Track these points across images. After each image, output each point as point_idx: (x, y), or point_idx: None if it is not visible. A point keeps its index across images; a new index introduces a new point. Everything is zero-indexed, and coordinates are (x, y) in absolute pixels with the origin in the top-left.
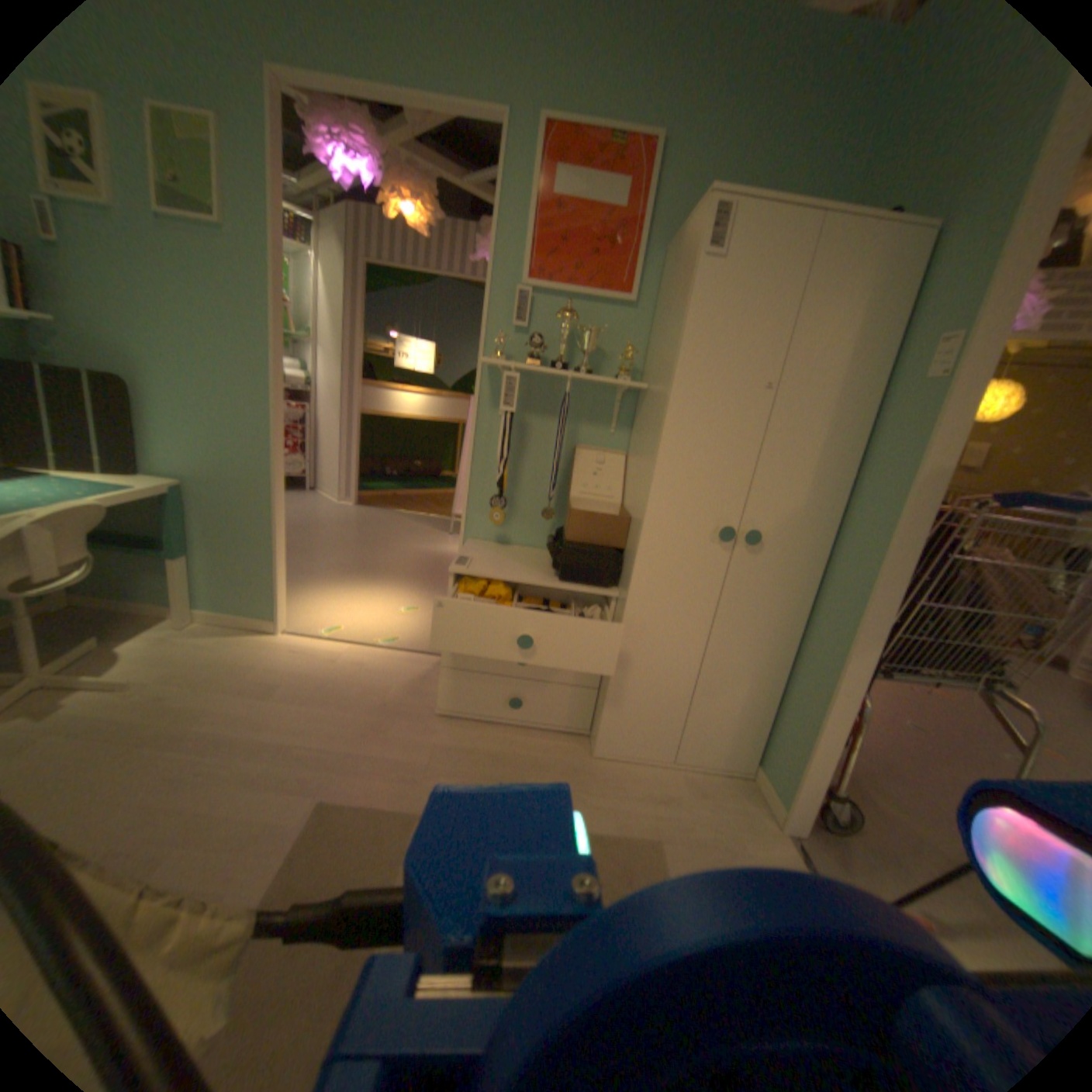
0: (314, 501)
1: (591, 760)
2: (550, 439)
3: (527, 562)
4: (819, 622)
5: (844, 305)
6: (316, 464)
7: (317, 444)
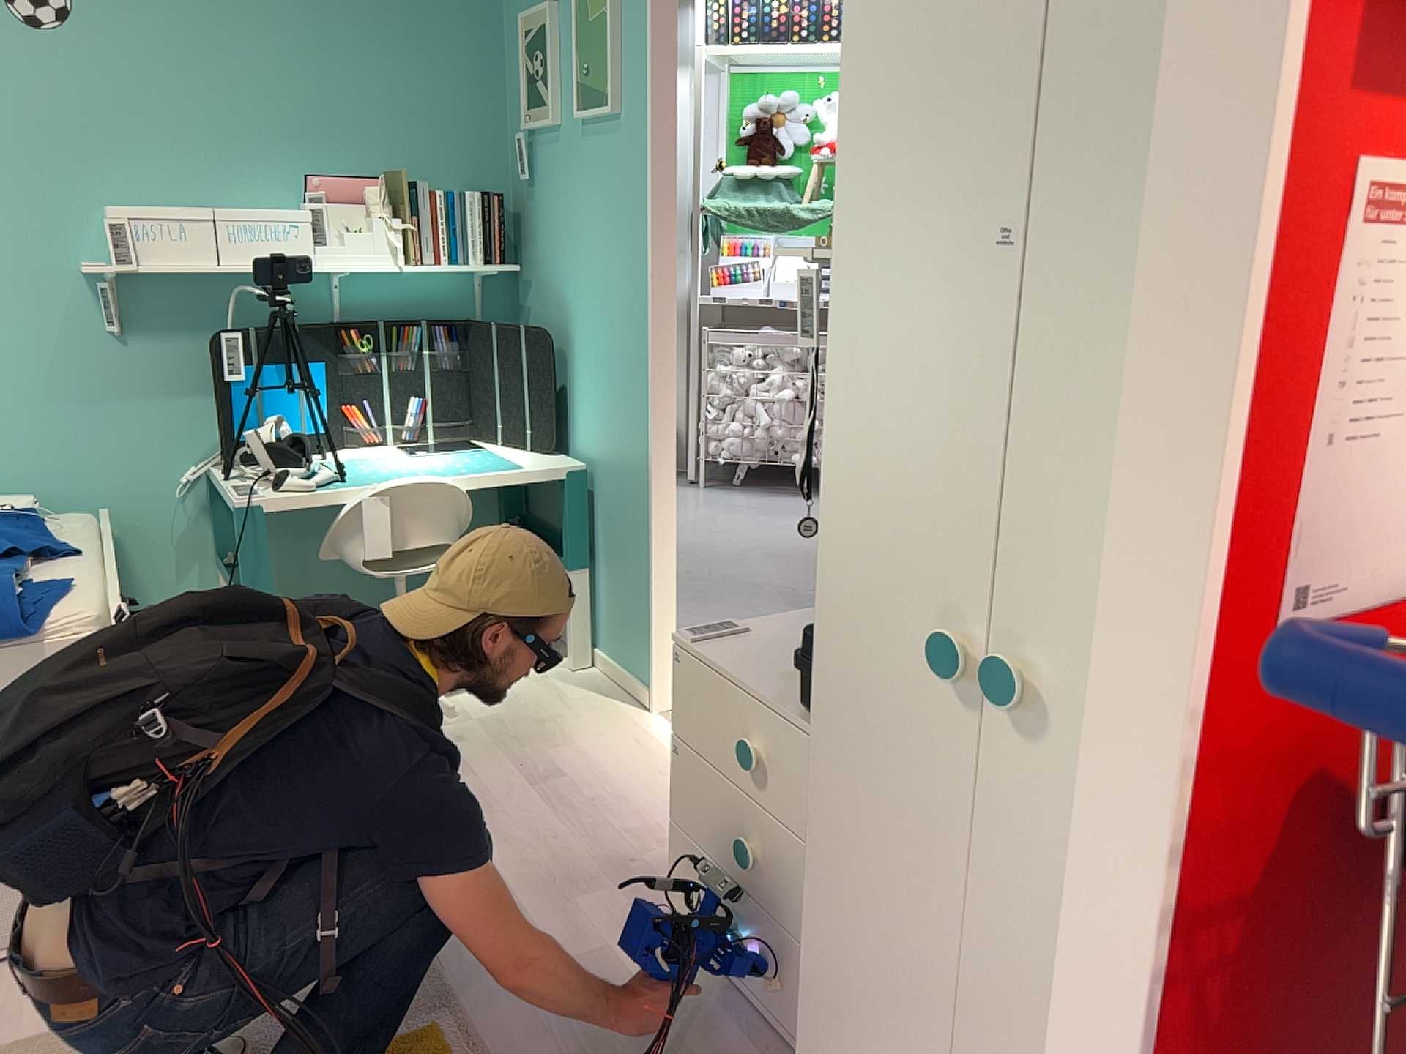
0: None
1: None
2: None
3: None
4: None
5: None
6: None
7: None
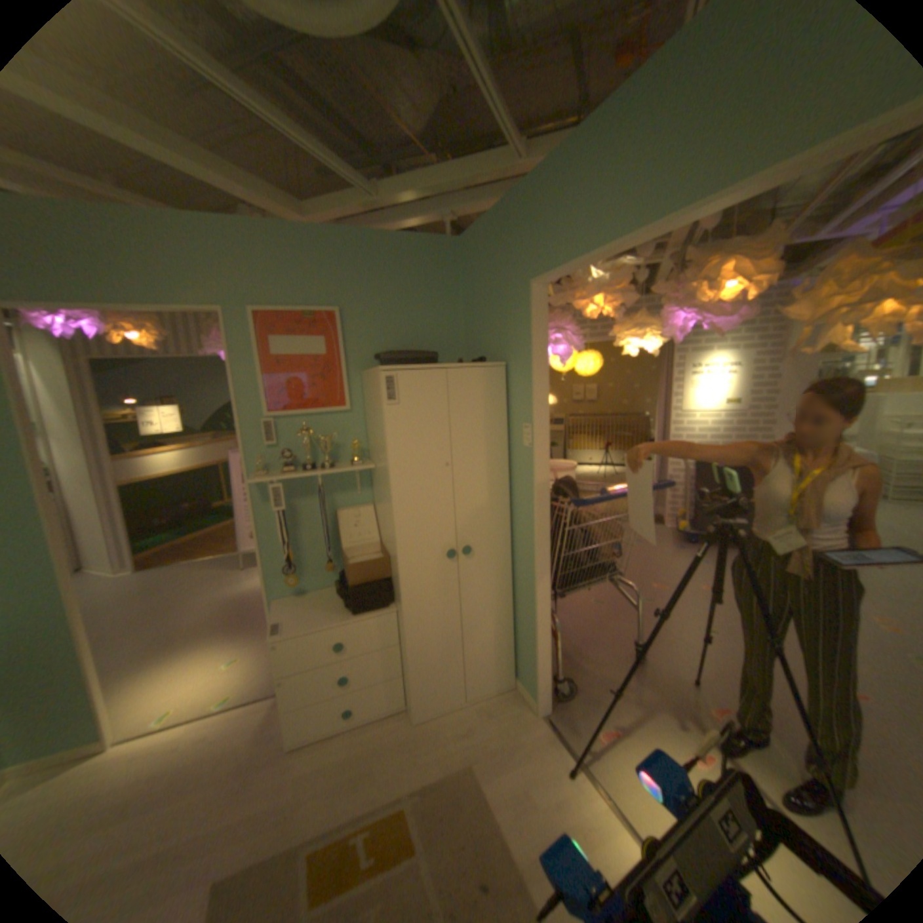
0: (88, 583)
1: (412, 728)
2: (317, 510)
3: (326, 604)
4: (518, 582)
5: (473, 412)
6: (79, 545)
7: (75, 526)
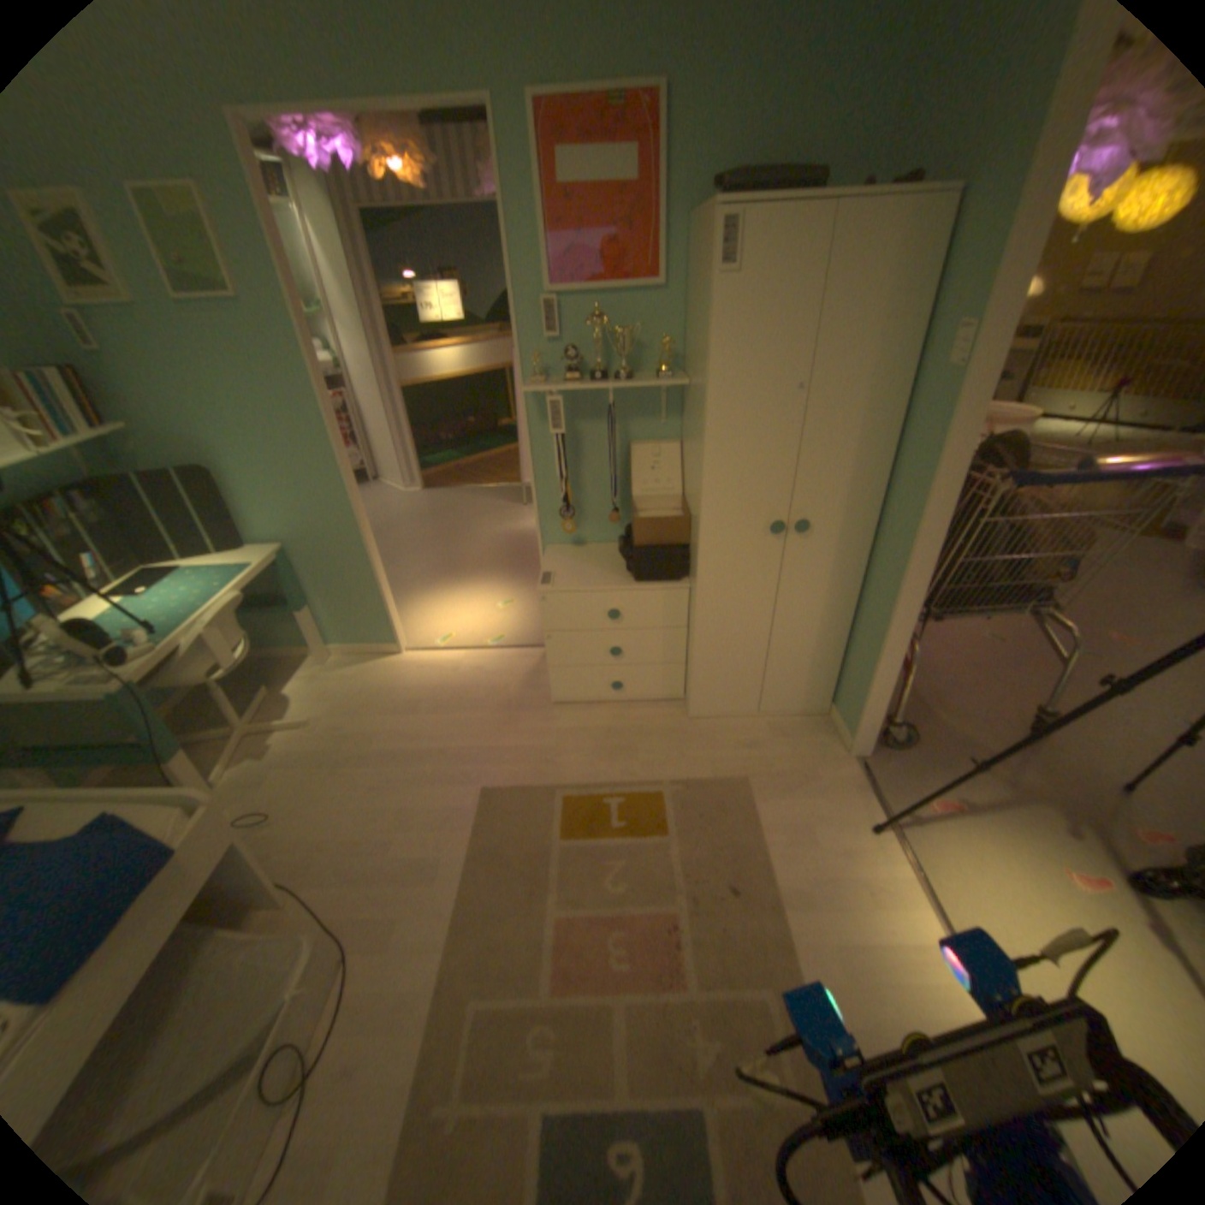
0: (382, 494)
1: (687, 719)
2: (604, 441)
3: (605, 562)
4: (871, 585)
5: (867, 292)
6: (372, 452)
7: (366, 431)
